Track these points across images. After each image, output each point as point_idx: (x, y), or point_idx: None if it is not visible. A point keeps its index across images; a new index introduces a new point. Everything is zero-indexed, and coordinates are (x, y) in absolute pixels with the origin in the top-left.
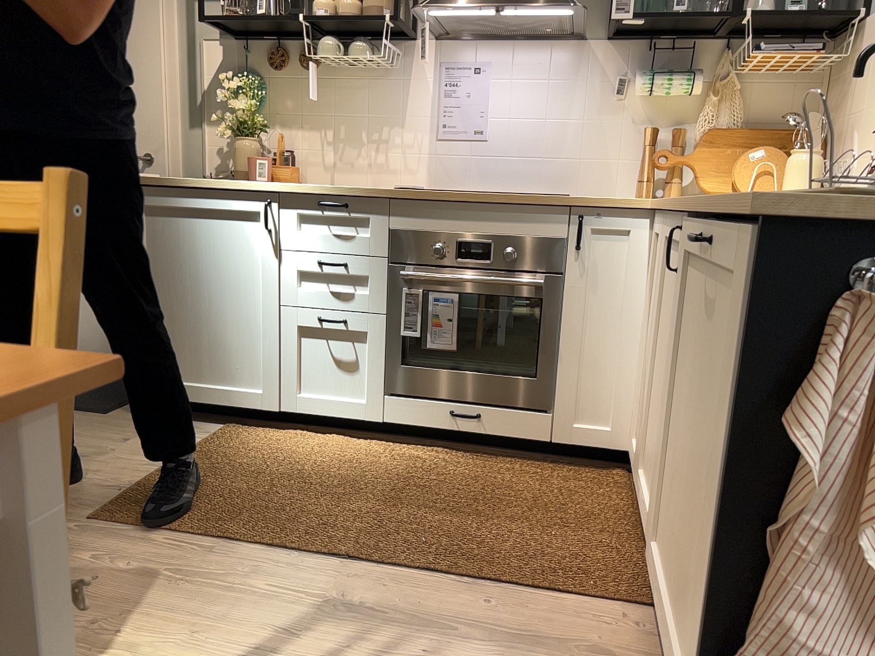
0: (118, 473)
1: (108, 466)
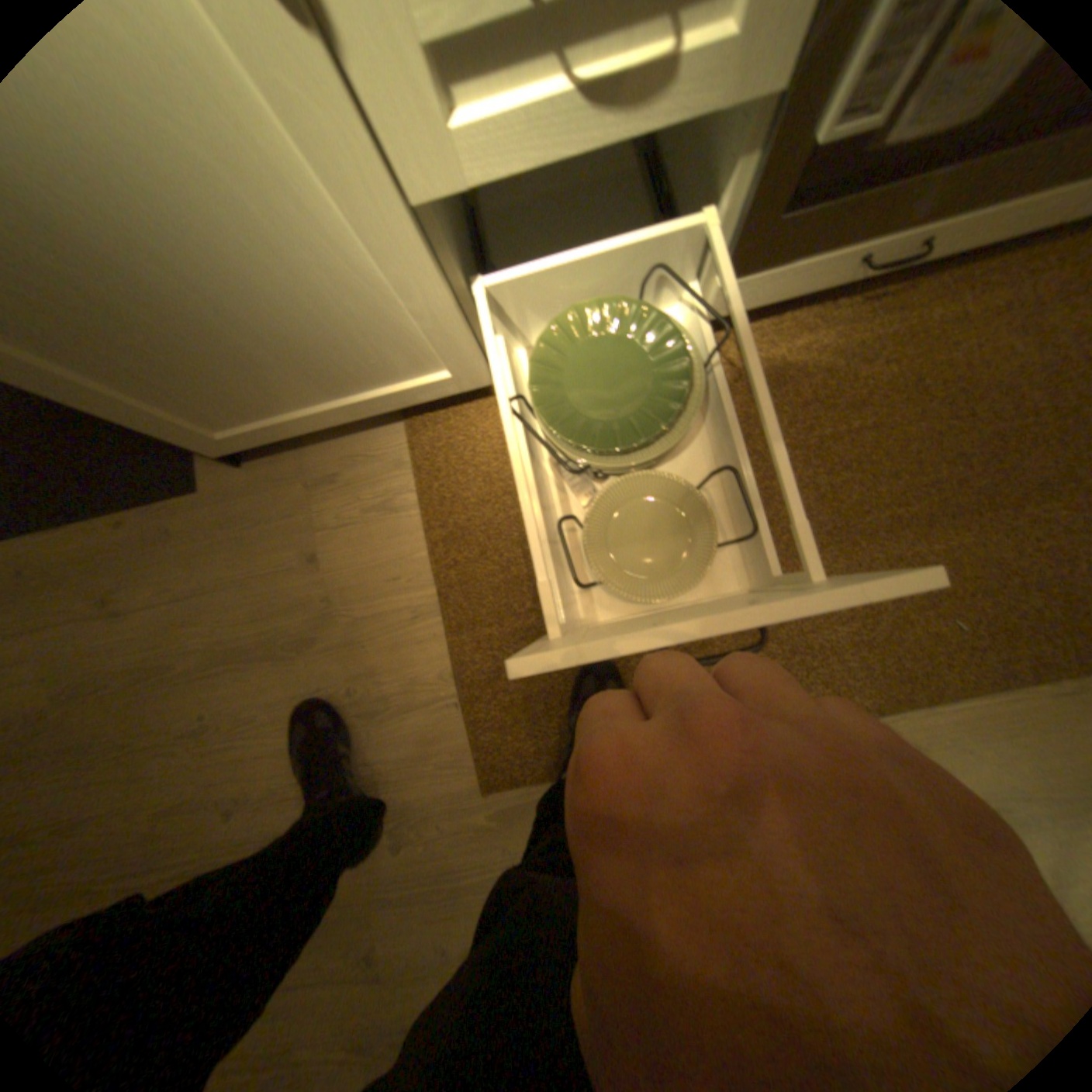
0: (395, 662)
1: (361, 646)
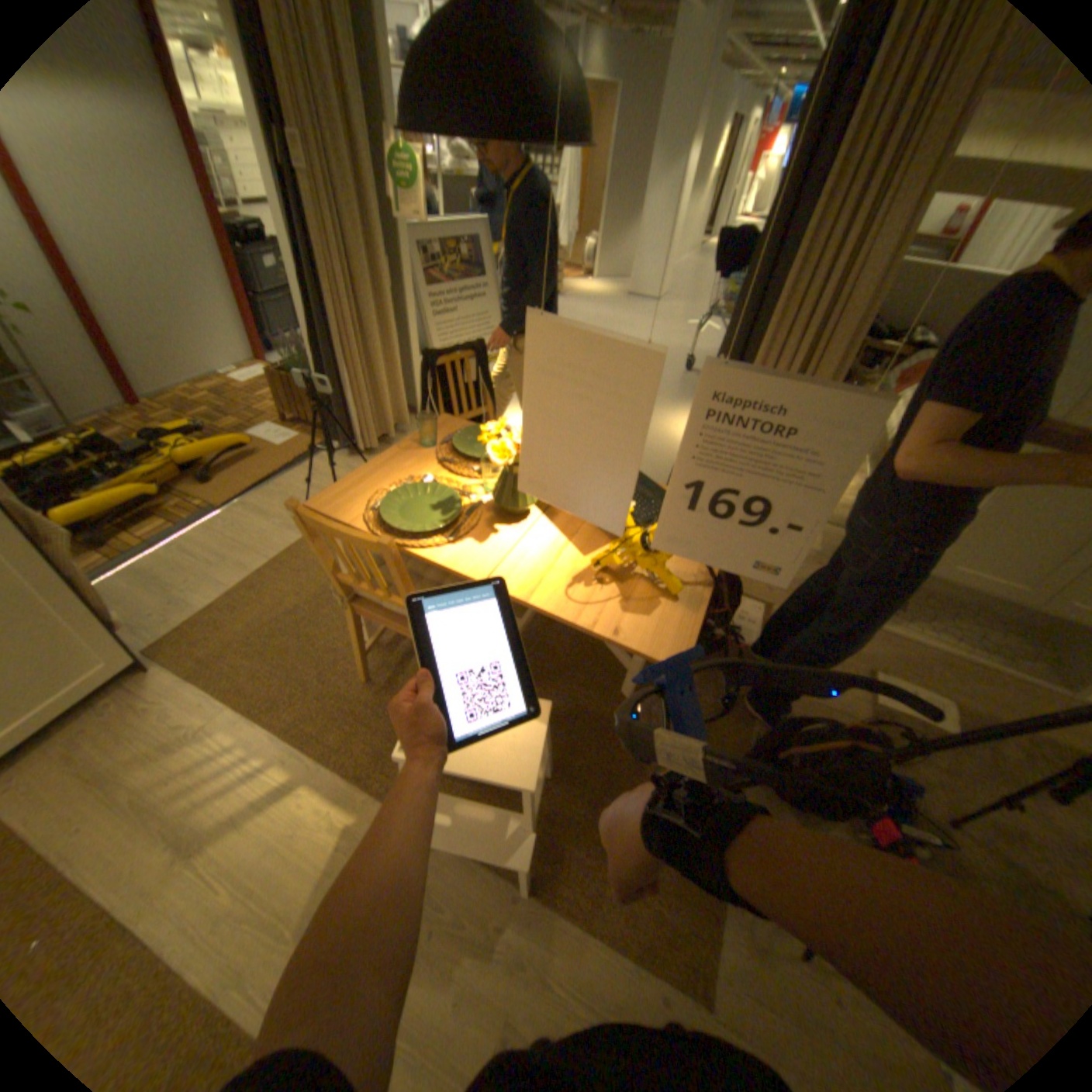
0: None
1: None
